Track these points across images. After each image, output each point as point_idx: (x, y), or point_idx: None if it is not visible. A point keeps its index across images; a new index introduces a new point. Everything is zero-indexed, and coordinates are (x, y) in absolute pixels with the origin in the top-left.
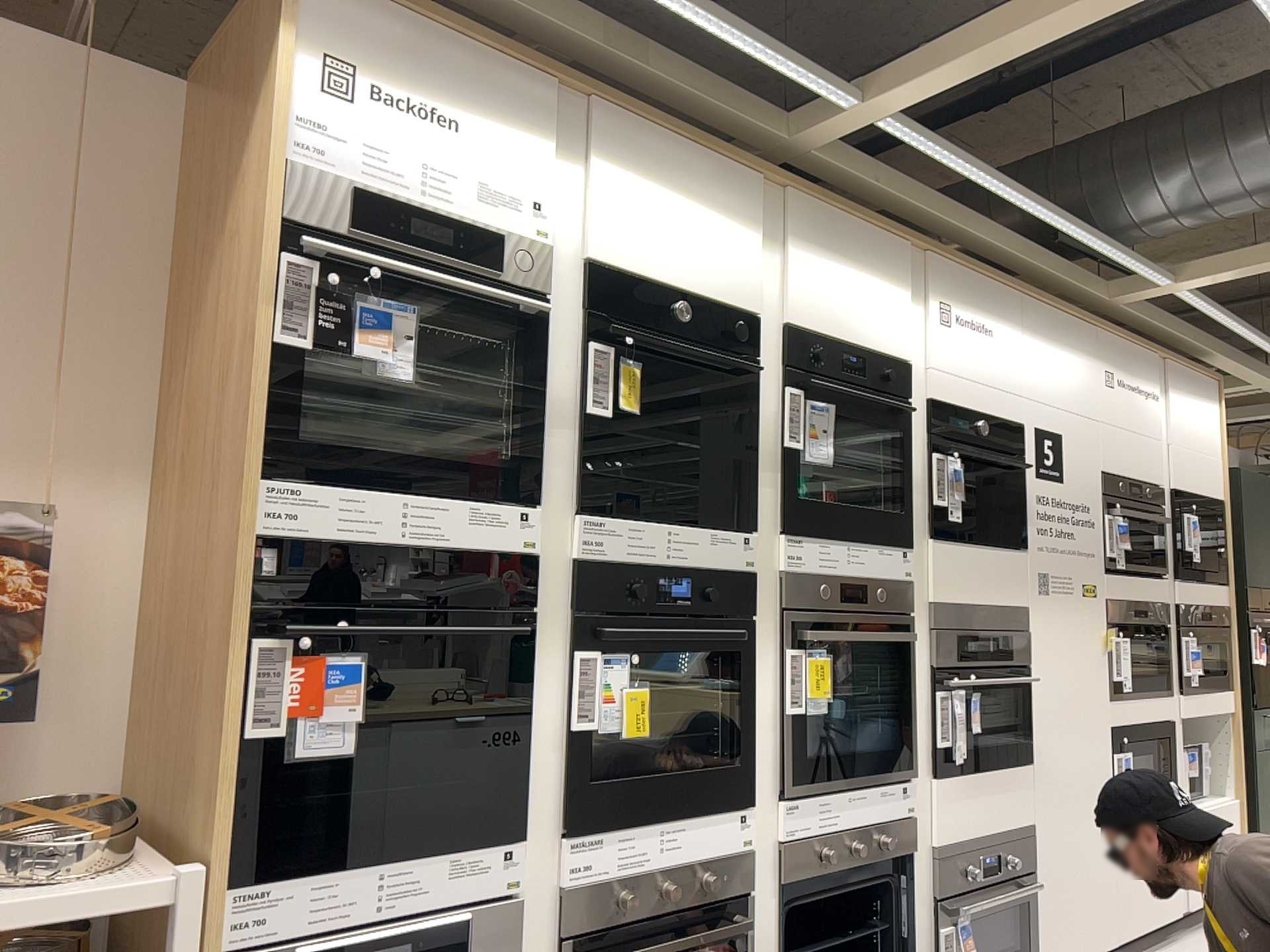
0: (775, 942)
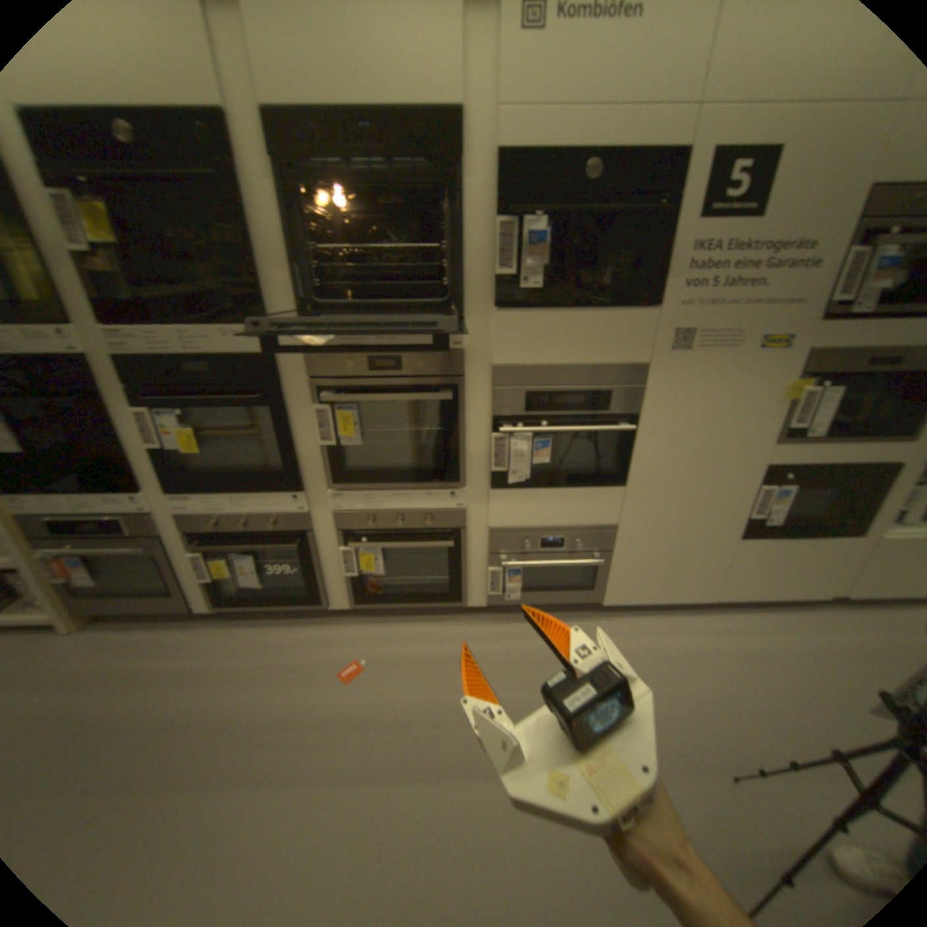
0: (340, 564)
